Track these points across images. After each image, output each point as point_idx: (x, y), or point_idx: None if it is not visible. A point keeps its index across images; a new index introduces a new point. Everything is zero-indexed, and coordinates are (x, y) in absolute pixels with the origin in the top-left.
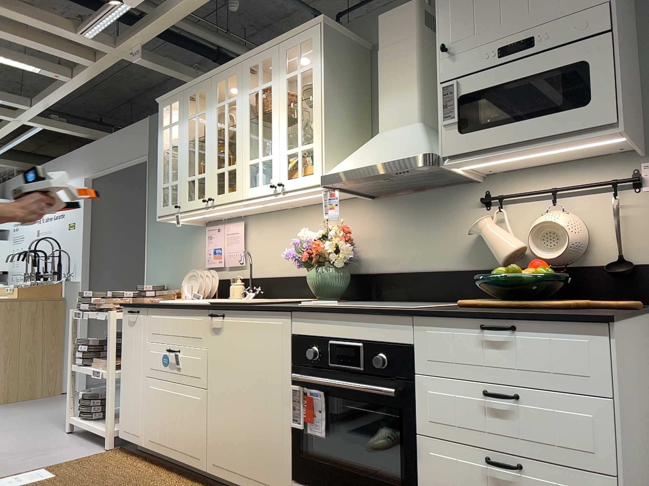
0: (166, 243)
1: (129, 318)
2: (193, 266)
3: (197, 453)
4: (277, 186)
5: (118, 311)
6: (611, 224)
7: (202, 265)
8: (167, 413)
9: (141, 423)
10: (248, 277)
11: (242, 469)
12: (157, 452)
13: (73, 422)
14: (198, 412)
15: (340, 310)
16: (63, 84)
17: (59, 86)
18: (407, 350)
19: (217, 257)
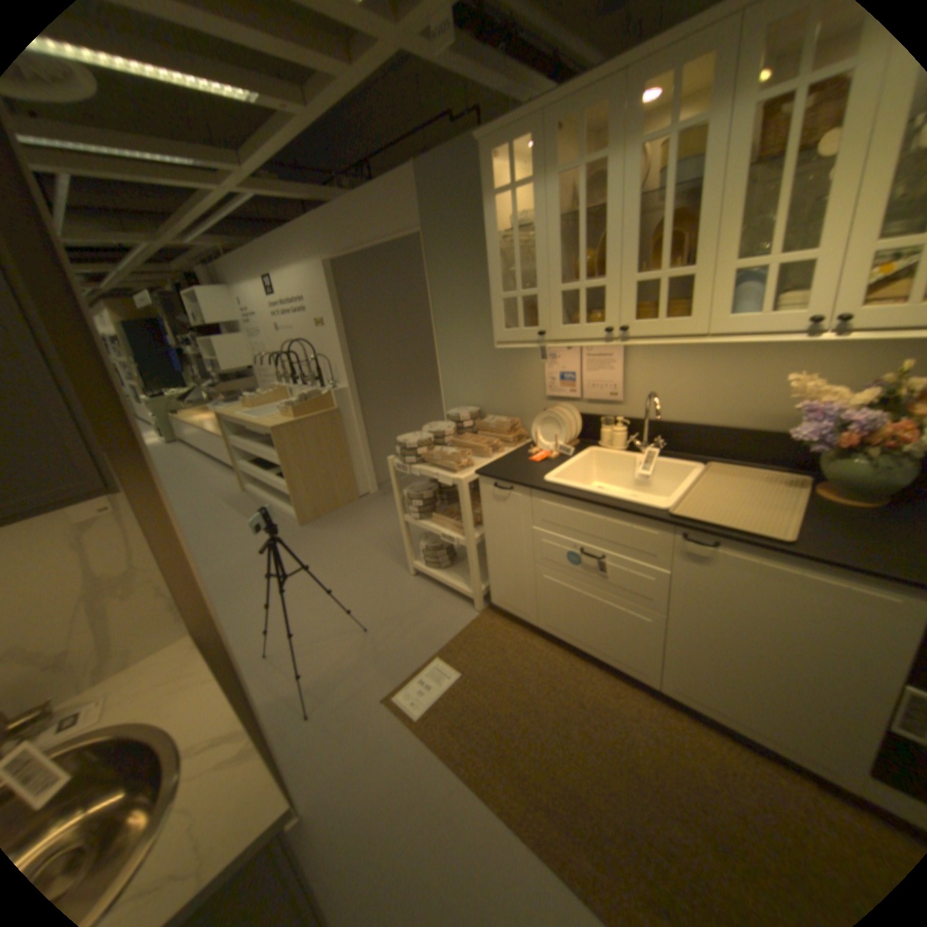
0: (470, 357)
1: (493, 492)
2: (522, 390)
3: (643, 670)
4: (829, 320)
5: (458, 469)
6: None
7: (537, 391)
8: (581, 614)
9: (530, 605)
10: (627, 416)
11: (744, 721)
12: (562, 640)
13: (418, 570)
14: (646, 633)
15: None
16: (282, 118)
17: (276, 123)
18: None
19: (567, 385)
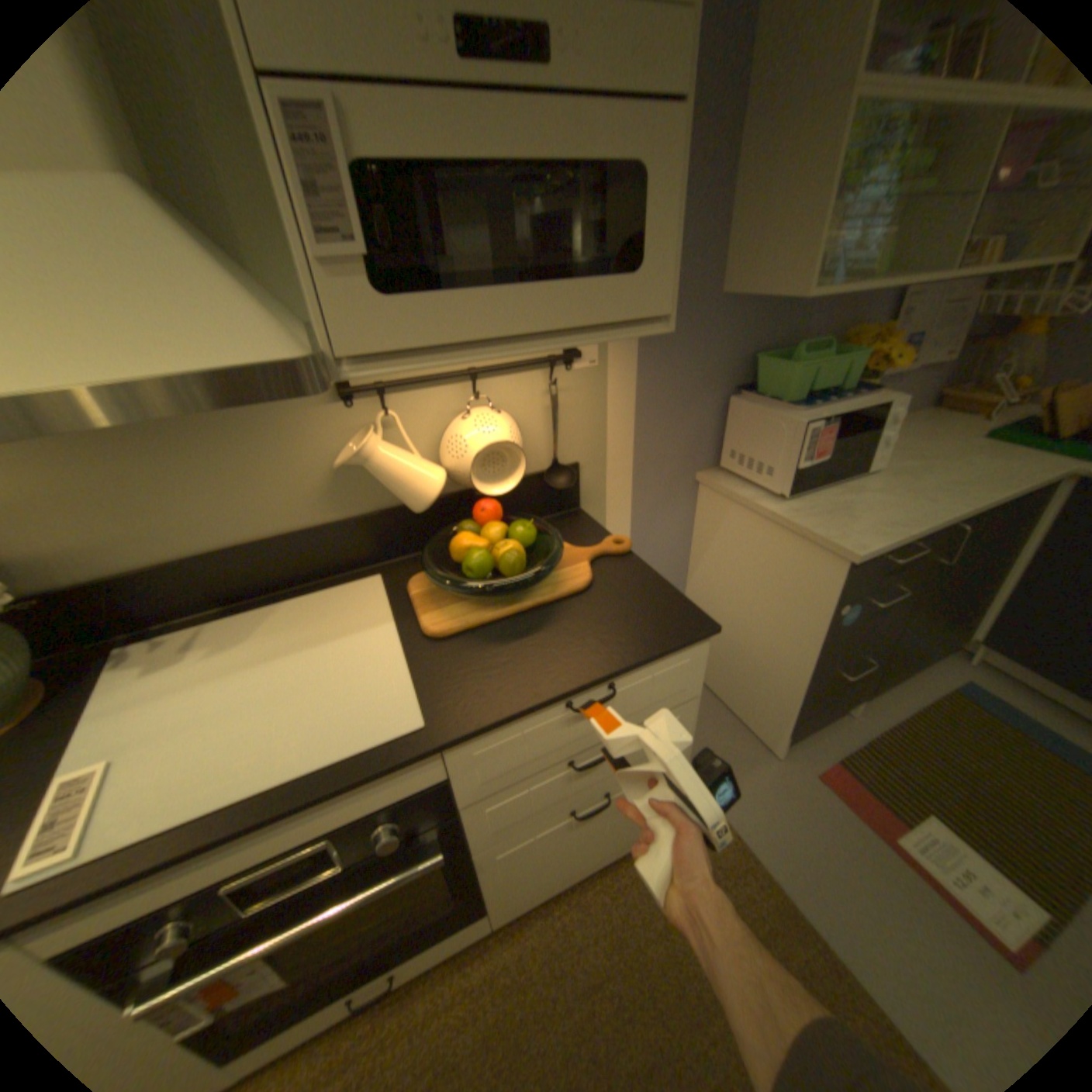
0: None
1: None
2: None
3: None
4: None
5: None
6: (549, 421)
7: None
8: None
9: None
10: None
11: None
12: None
13: None
14: None
15: (230, 837)
16: None
17: None
18: (432, 791)
19: None
